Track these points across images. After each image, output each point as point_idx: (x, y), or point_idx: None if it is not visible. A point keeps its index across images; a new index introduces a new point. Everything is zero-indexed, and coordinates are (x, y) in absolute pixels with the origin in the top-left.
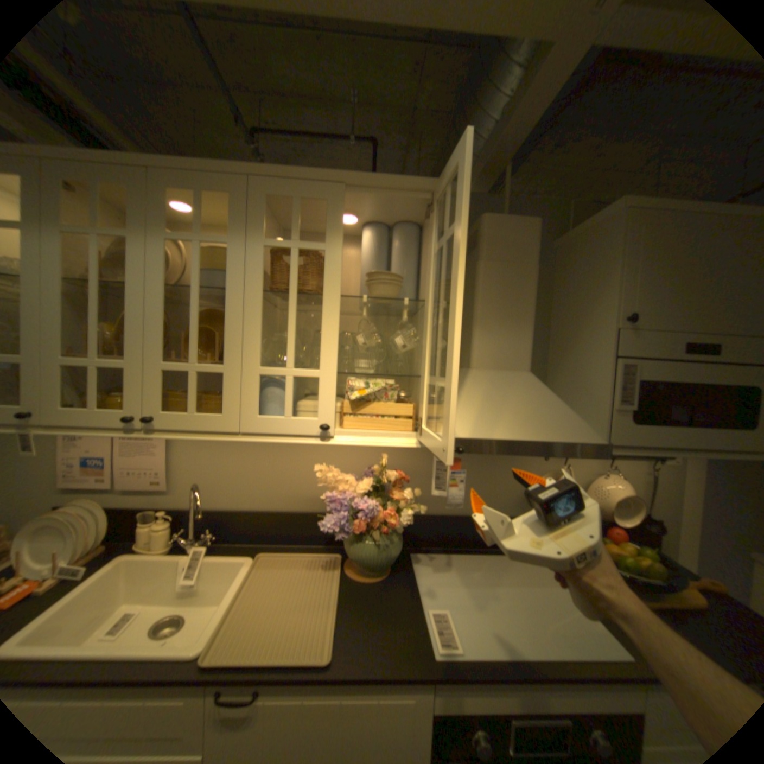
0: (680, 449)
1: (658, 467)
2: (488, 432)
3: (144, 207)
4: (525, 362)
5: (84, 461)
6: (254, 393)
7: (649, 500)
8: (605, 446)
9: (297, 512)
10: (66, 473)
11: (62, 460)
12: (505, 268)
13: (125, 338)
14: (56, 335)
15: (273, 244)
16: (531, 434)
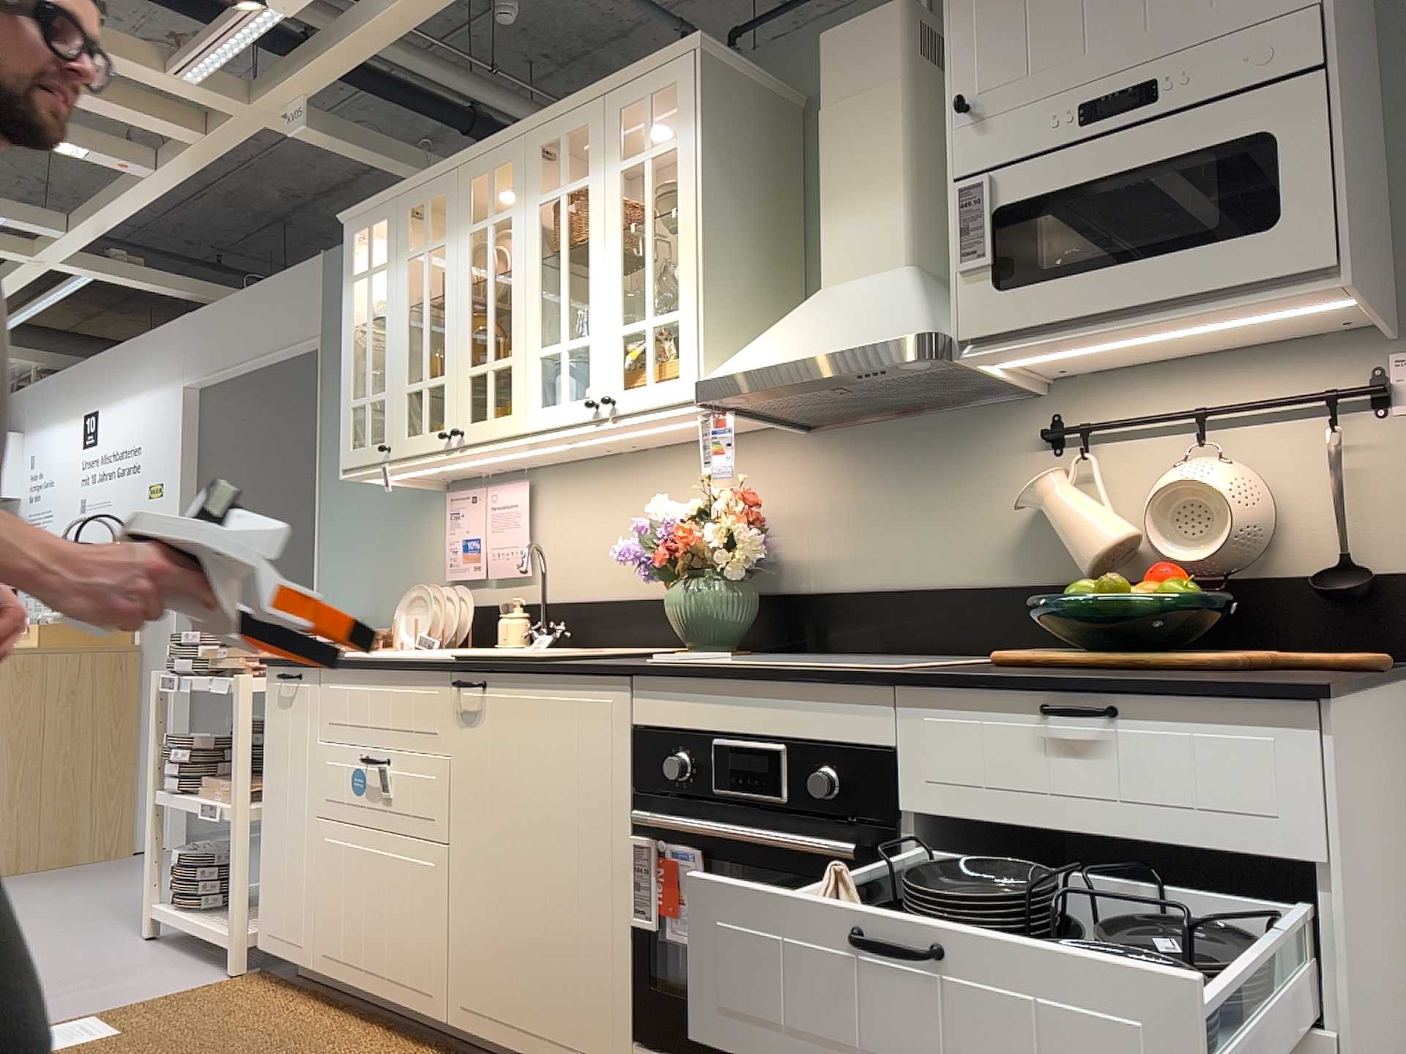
0: (1111, 318)
1: (1360, 426)
2: (758, 362)
3: (456, 211)
4: (897, 252)
5: (463, 545)
6: (535, 381)
7: (1329, 514)
8: (915, 337)
9: (661, 599)
10: (450, 561)
11: (447, 545)
12: (849, 110)
13: (445, 352)
14: (404, 364)
15: (546, 201)
16: (813, 350)
